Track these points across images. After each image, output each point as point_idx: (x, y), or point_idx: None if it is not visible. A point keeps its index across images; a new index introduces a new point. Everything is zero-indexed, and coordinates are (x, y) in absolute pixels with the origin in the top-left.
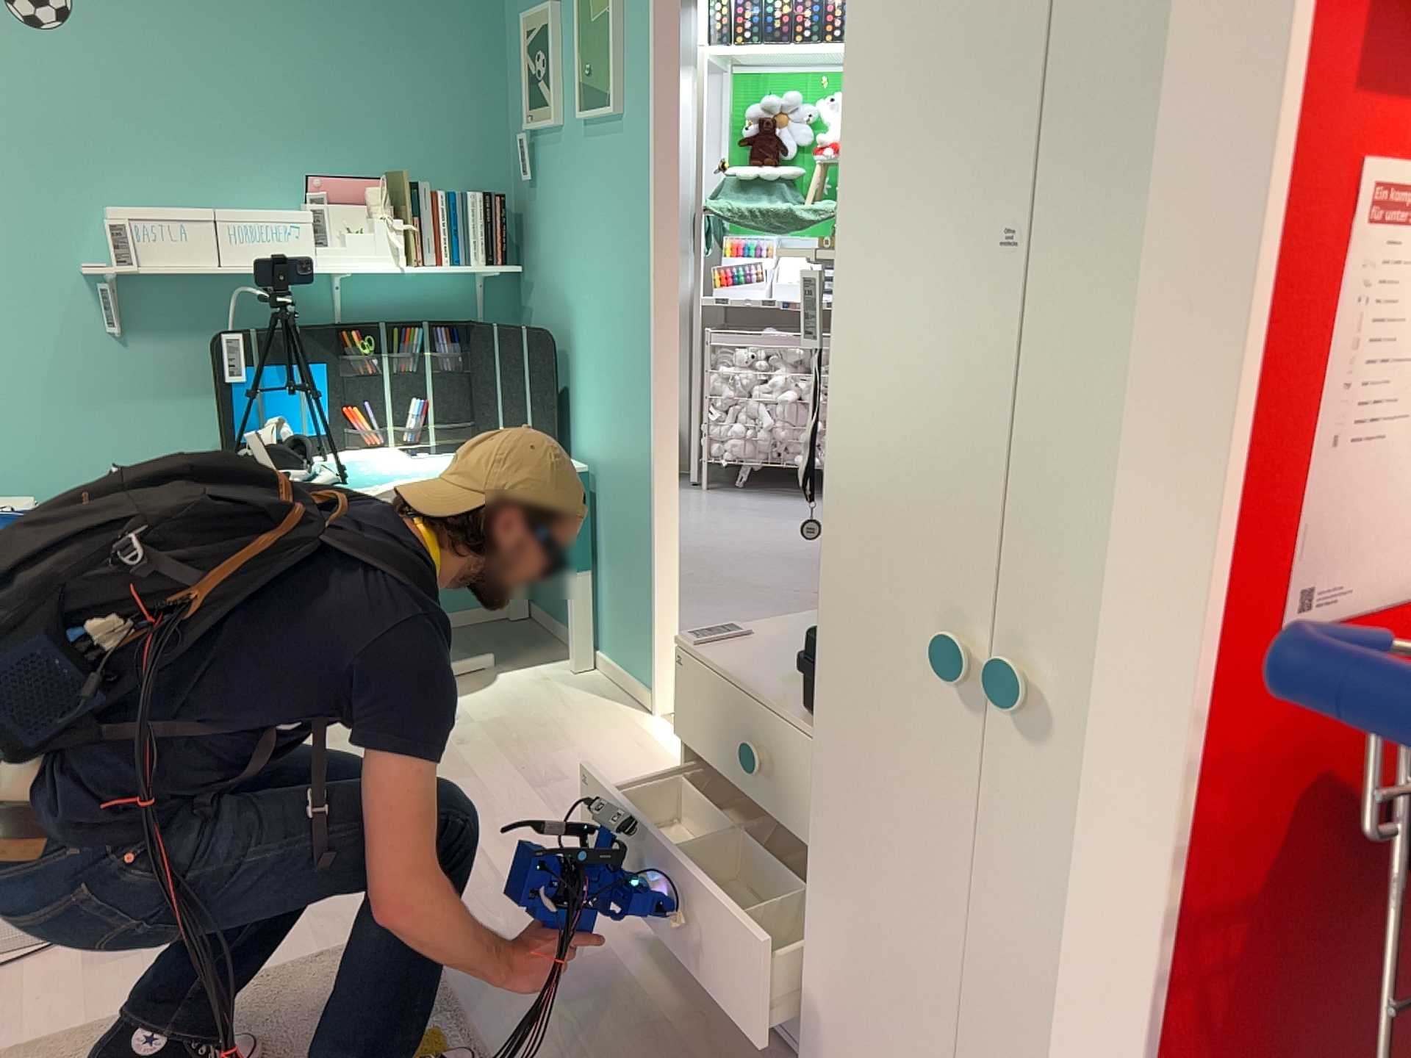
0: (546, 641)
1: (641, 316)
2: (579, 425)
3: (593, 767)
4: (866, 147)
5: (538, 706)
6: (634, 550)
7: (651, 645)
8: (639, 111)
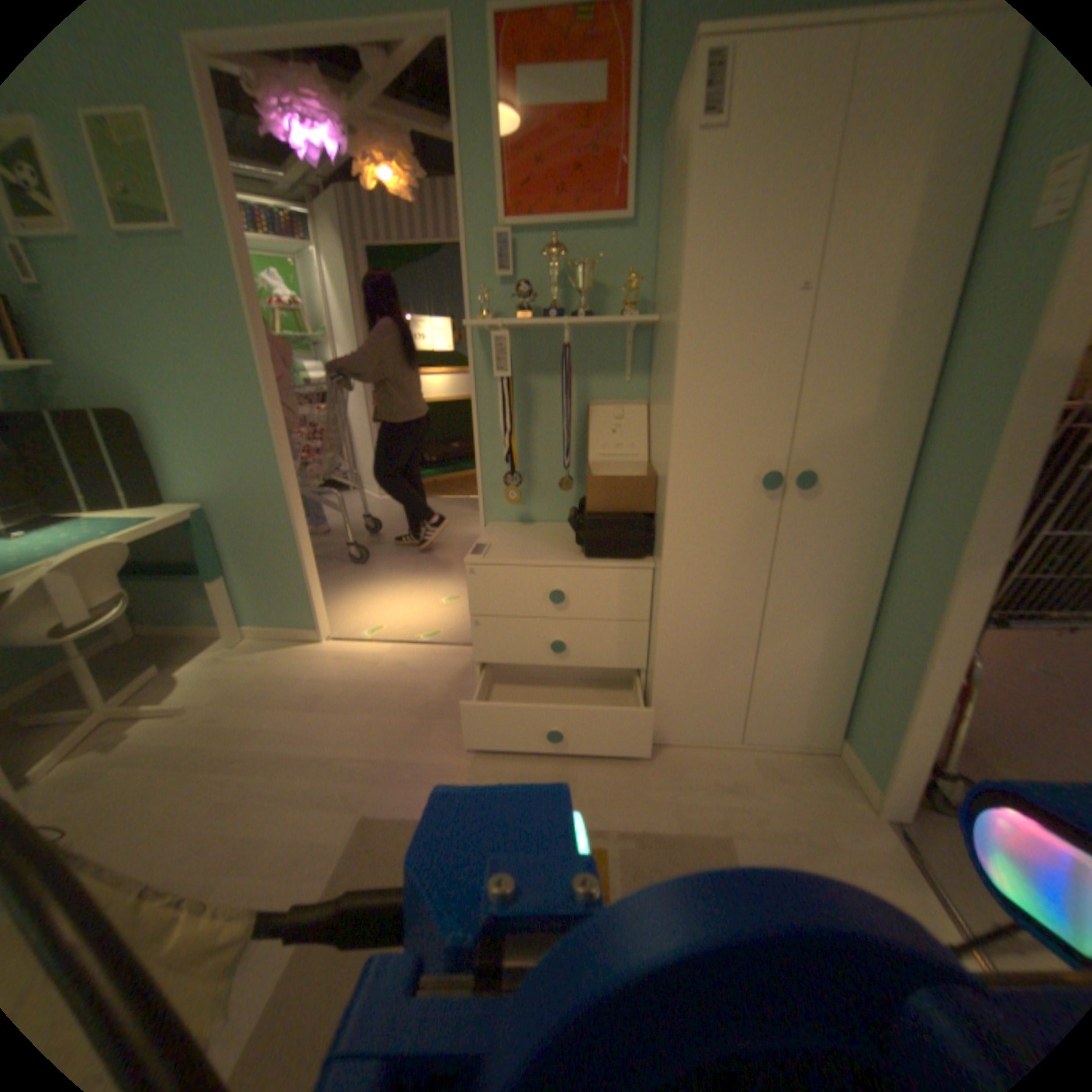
0: (176, 642)
1: (248, 388)
2: (175, 479)
3: (329, 681)
4: (708, 248)
5: (236, 674)
6: (273, 548)
7: (307, 601)
8: (210, 232)
